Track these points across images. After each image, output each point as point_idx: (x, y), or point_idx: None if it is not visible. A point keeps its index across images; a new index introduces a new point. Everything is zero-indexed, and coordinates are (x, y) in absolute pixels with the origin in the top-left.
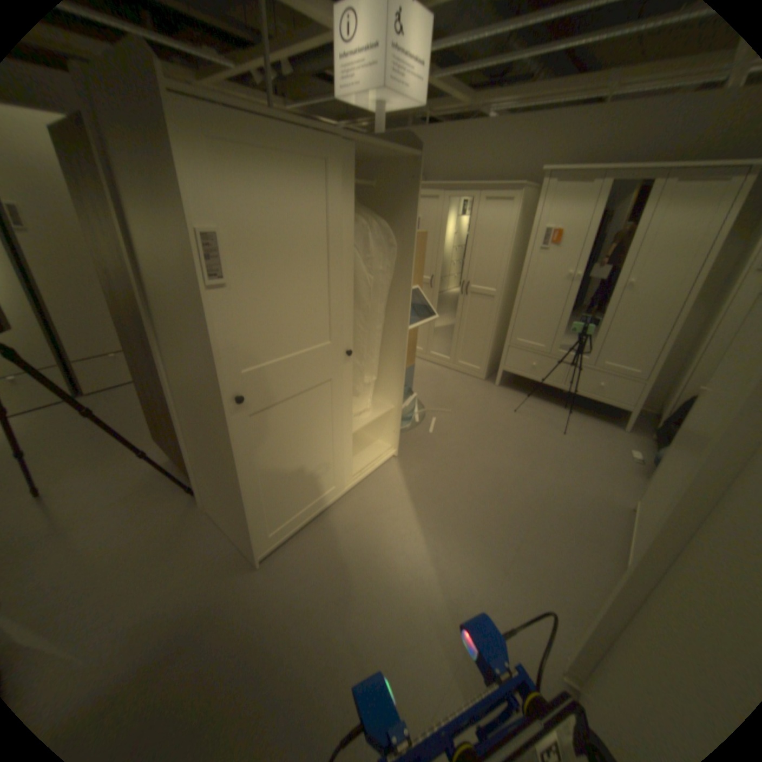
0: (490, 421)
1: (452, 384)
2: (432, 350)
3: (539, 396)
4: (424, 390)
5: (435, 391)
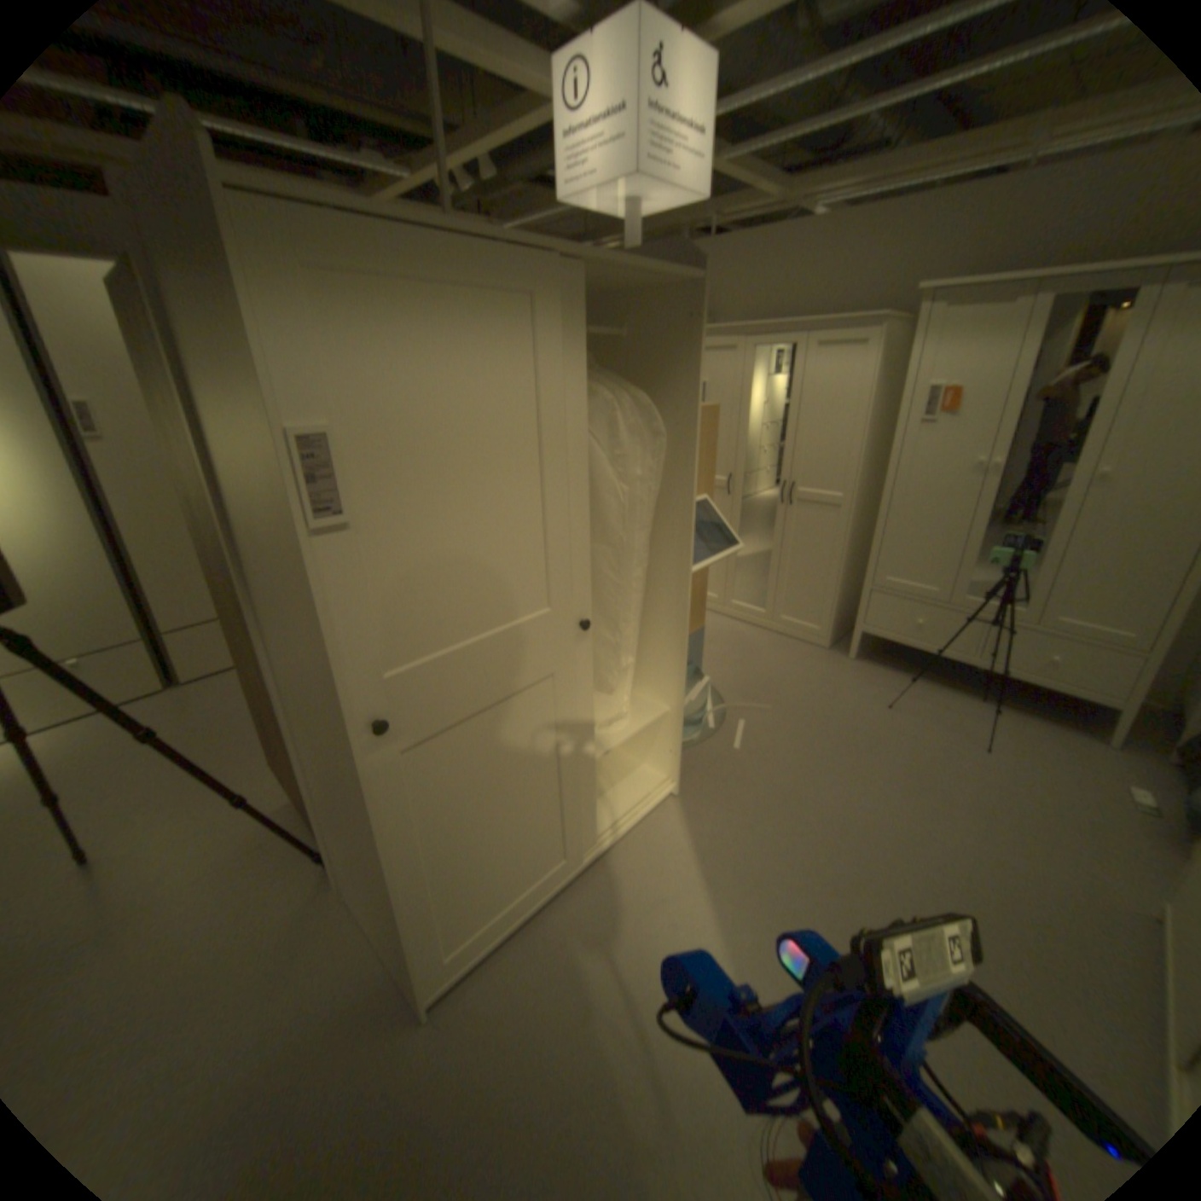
0: (845, 727)
1: (771, 658)
2: (733, 597)
3: (932, 678)
4: (723, 670)
5: (742, 671)
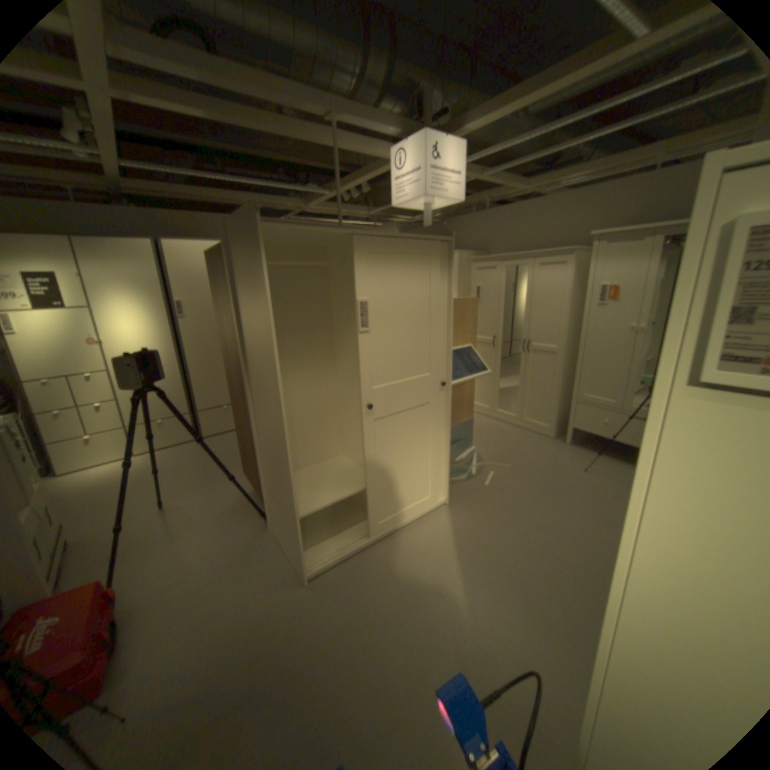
0: (555, 479)
1: (517, 442)
2: (501, 409)
3: (618, 458)
4: (487, 446)
5: (498, 447)
